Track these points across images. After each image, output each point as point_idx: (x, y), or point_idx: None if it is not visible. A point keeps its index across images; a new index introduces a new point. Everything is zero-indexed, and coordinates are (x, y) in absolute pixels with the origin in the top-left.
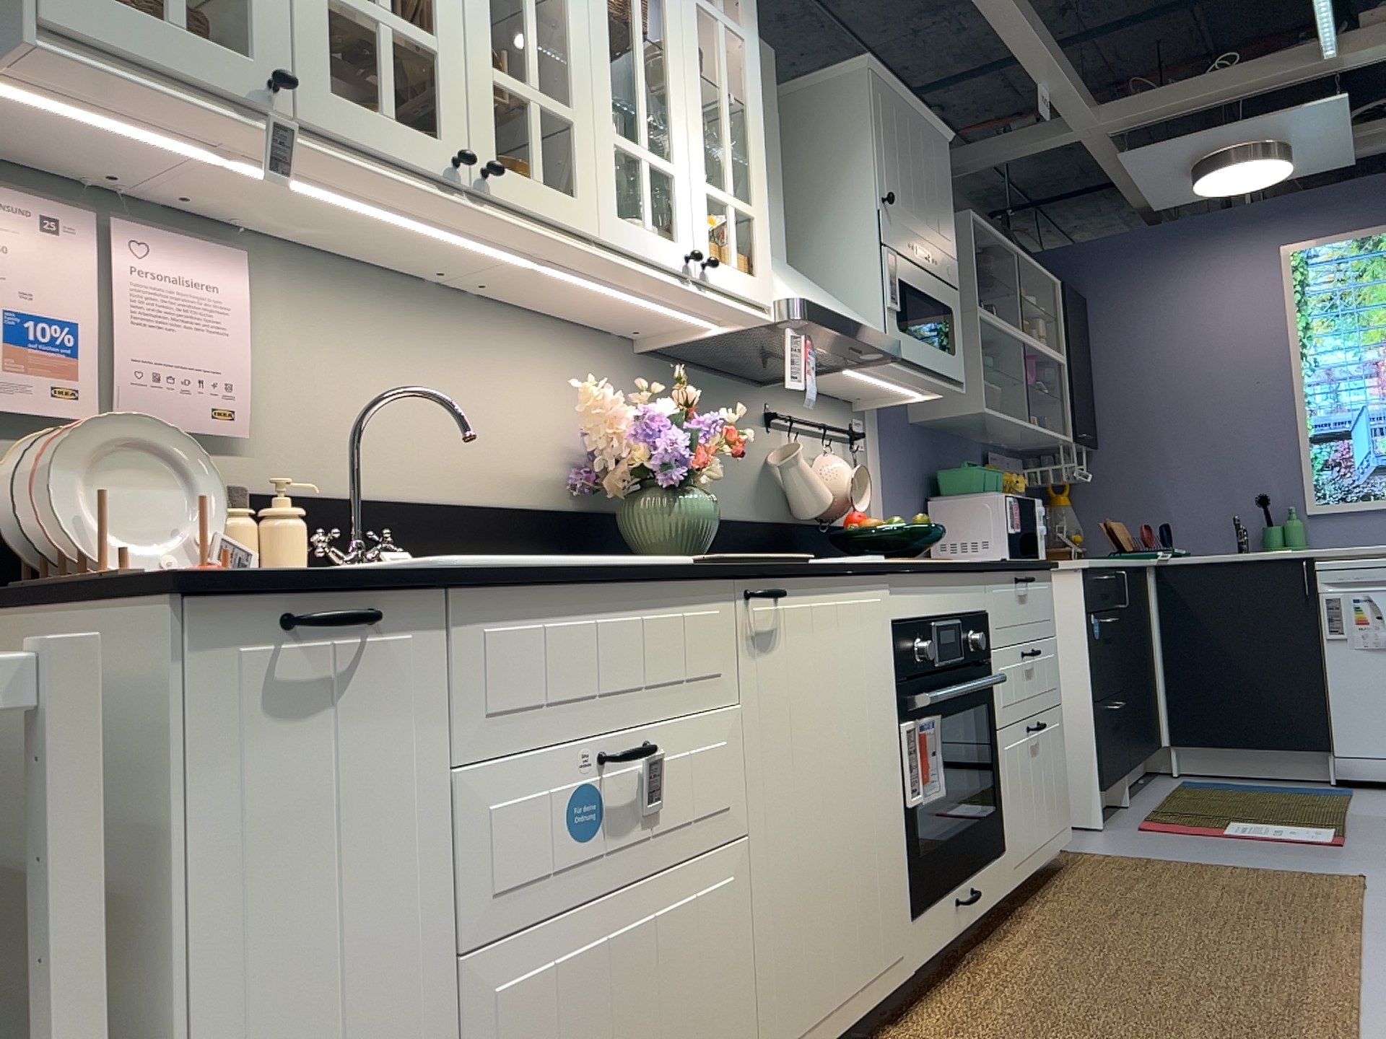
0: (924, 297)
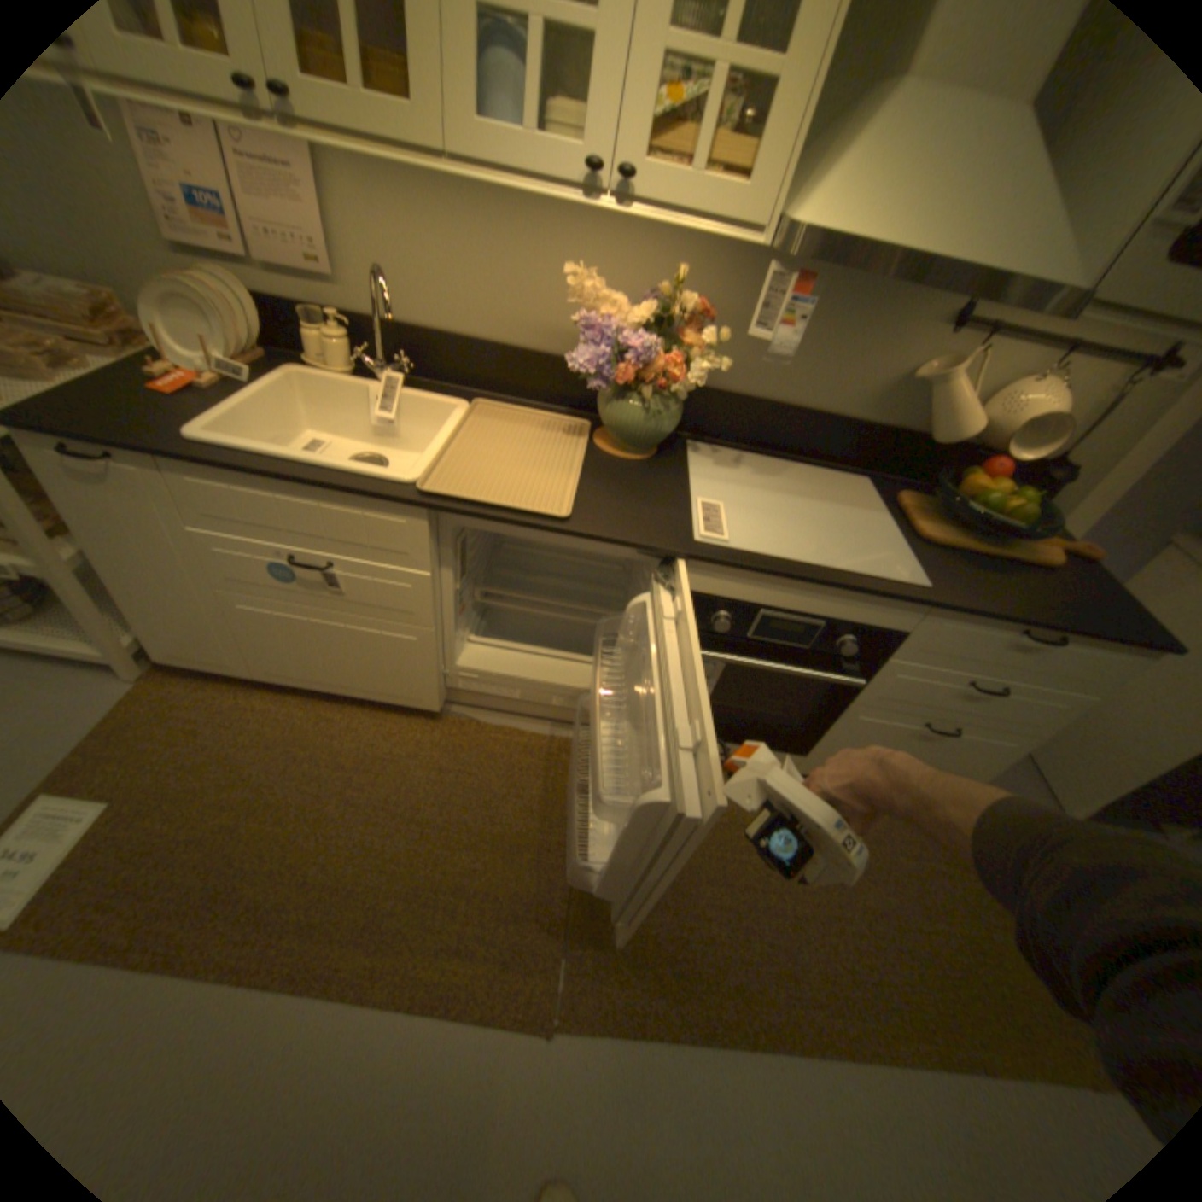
0: None
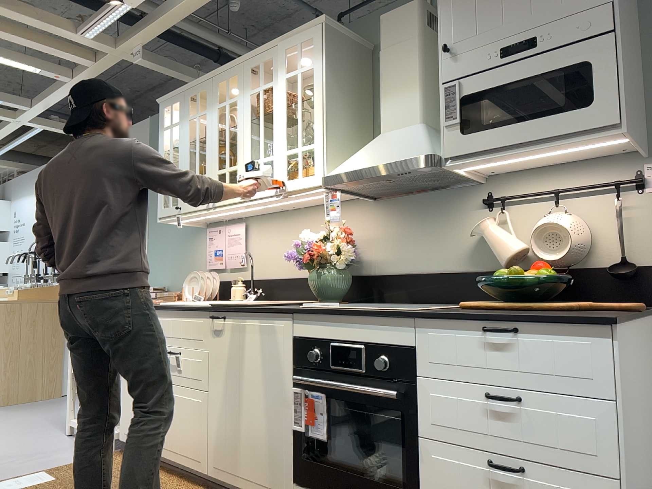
0: (521, 82)
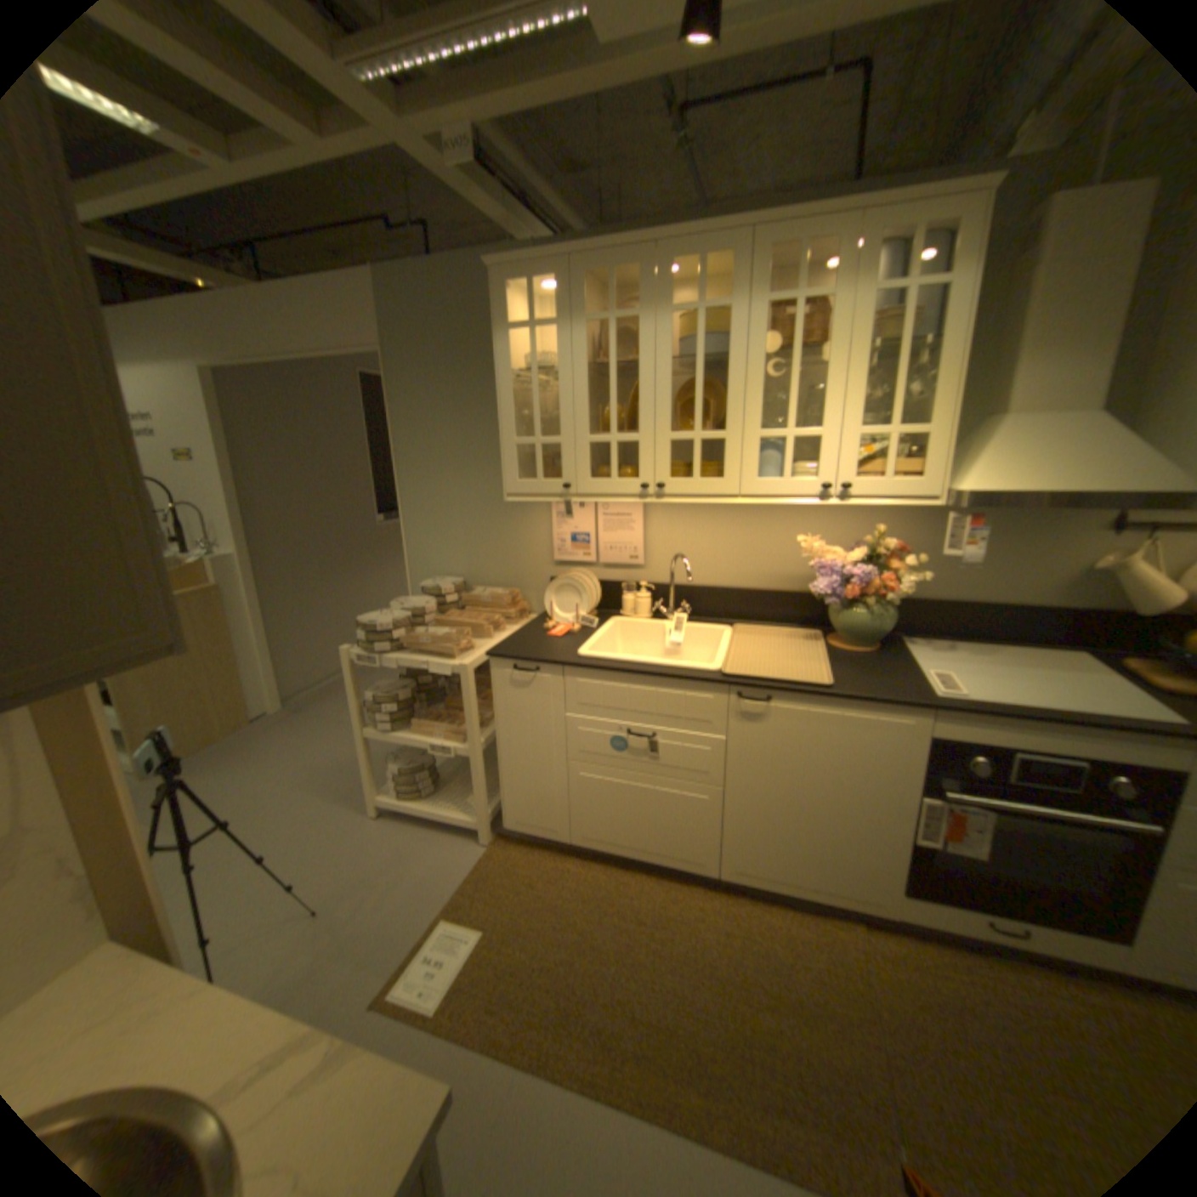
0: None
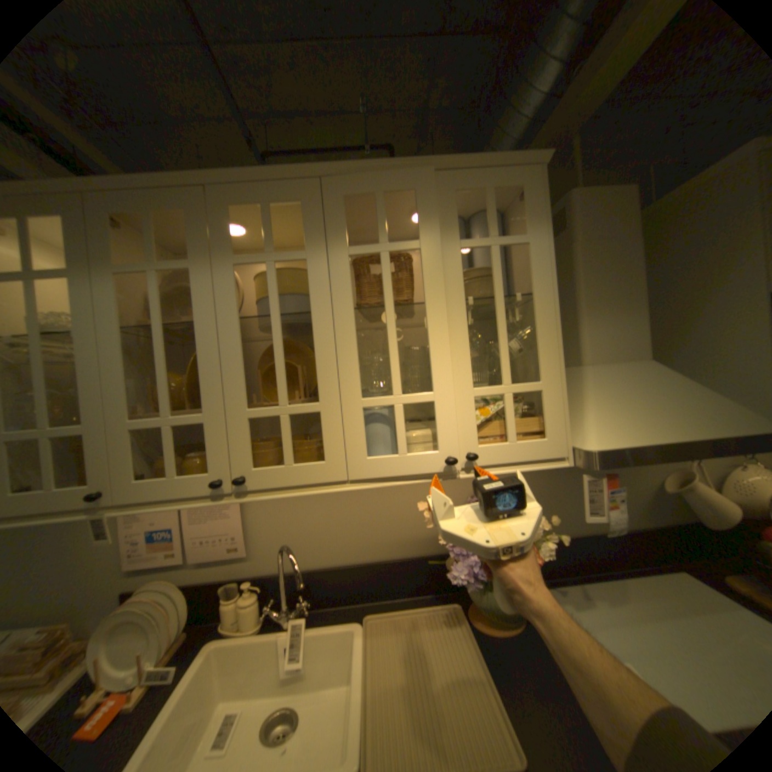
0: None
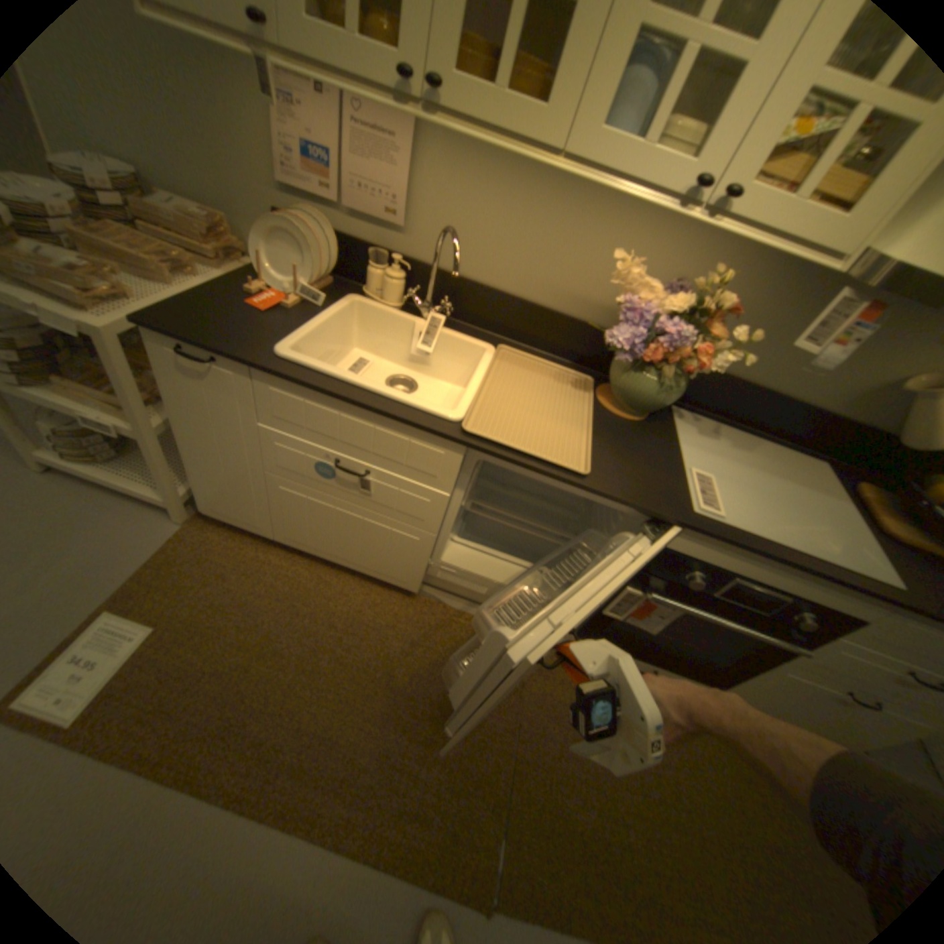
0: None
